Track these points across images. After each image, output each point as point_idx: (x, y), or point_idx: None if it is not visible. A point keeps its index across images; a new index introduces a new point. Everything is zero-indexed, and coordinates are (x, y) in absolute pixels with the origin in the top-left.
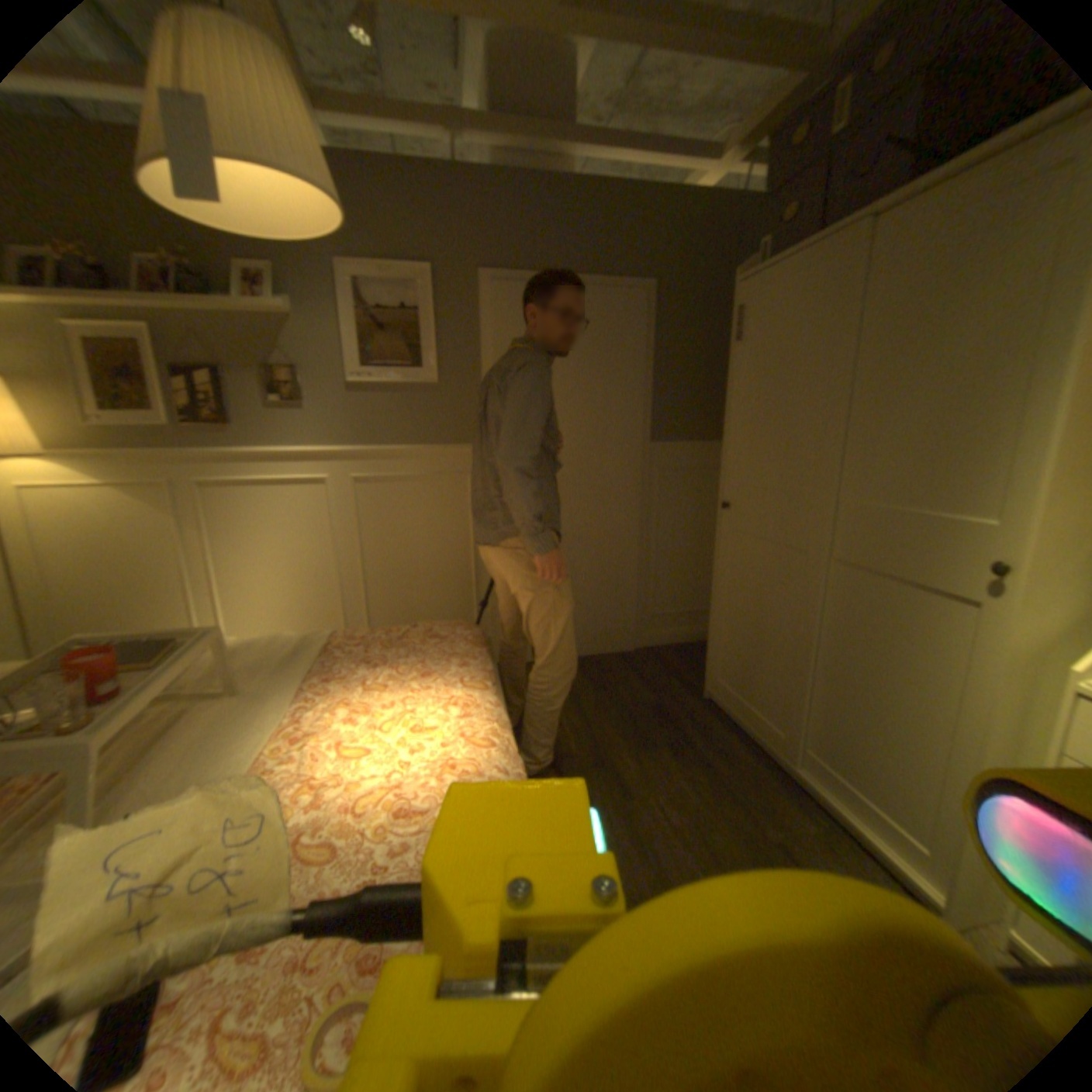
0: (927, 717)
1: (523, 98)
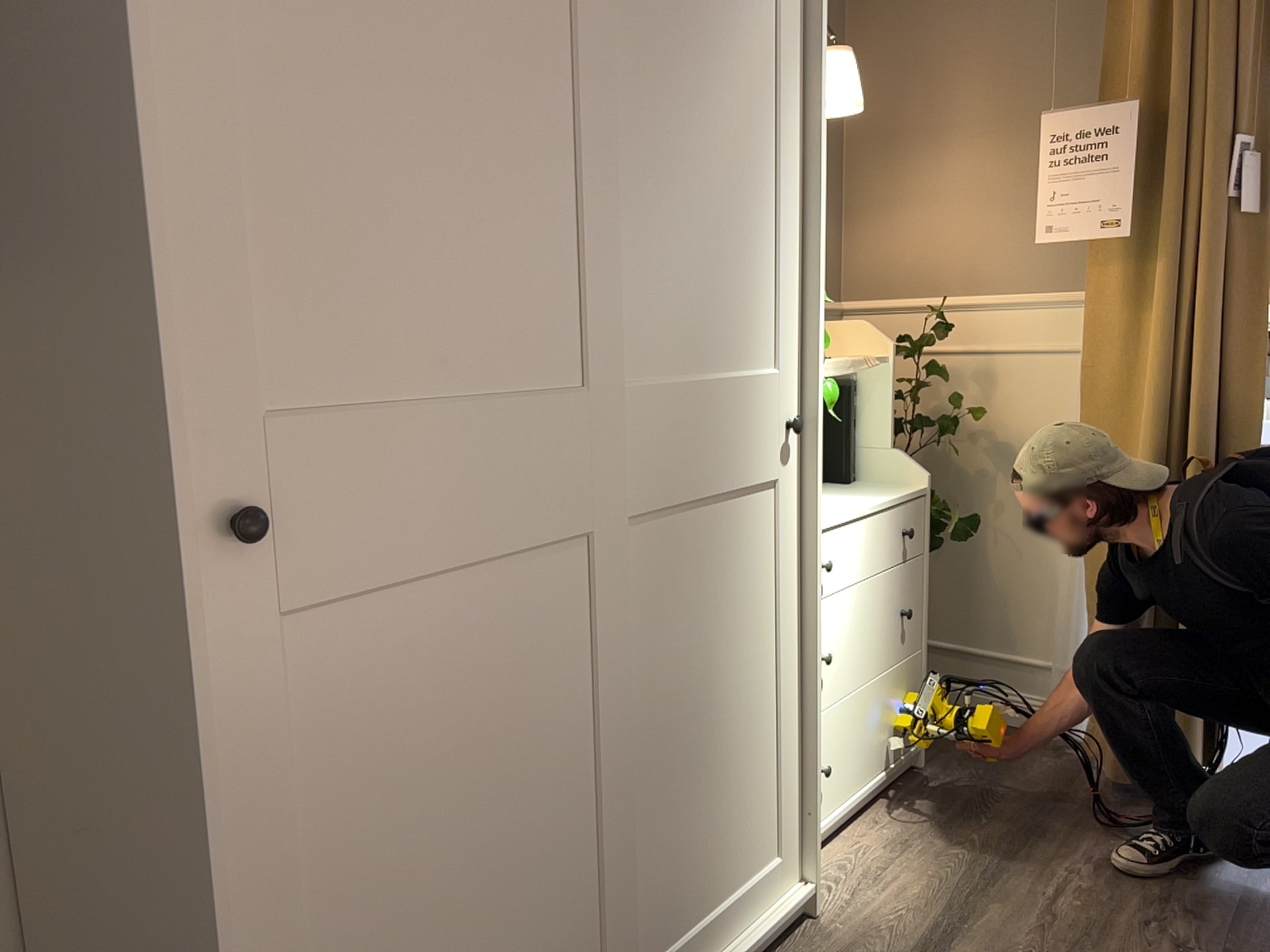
0: (756, 678)
1: None
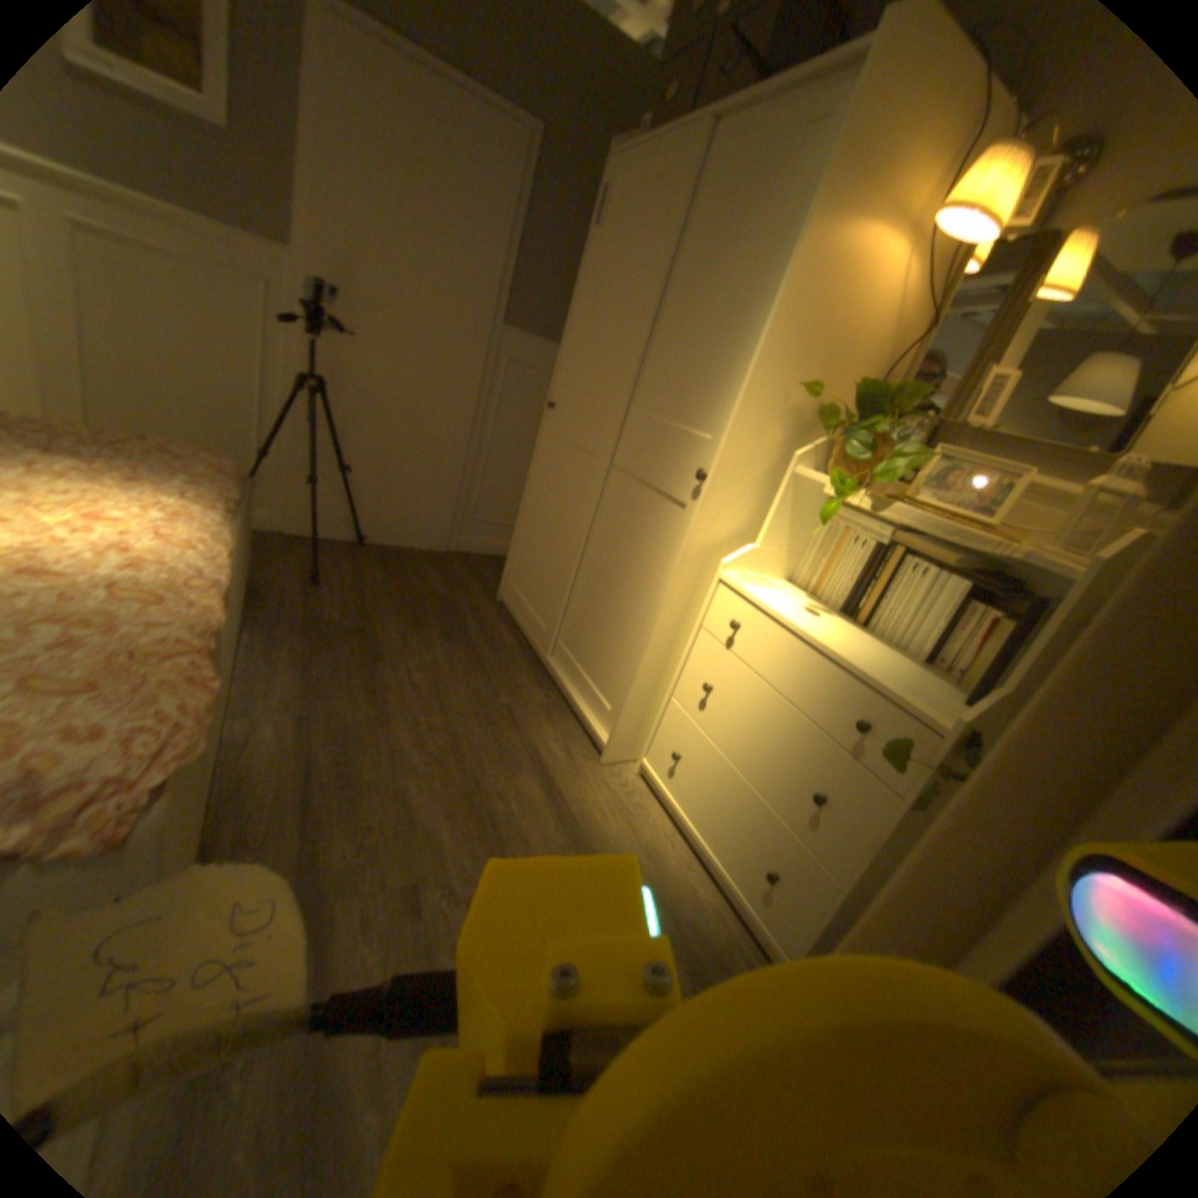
0: (636, 599)
1: None
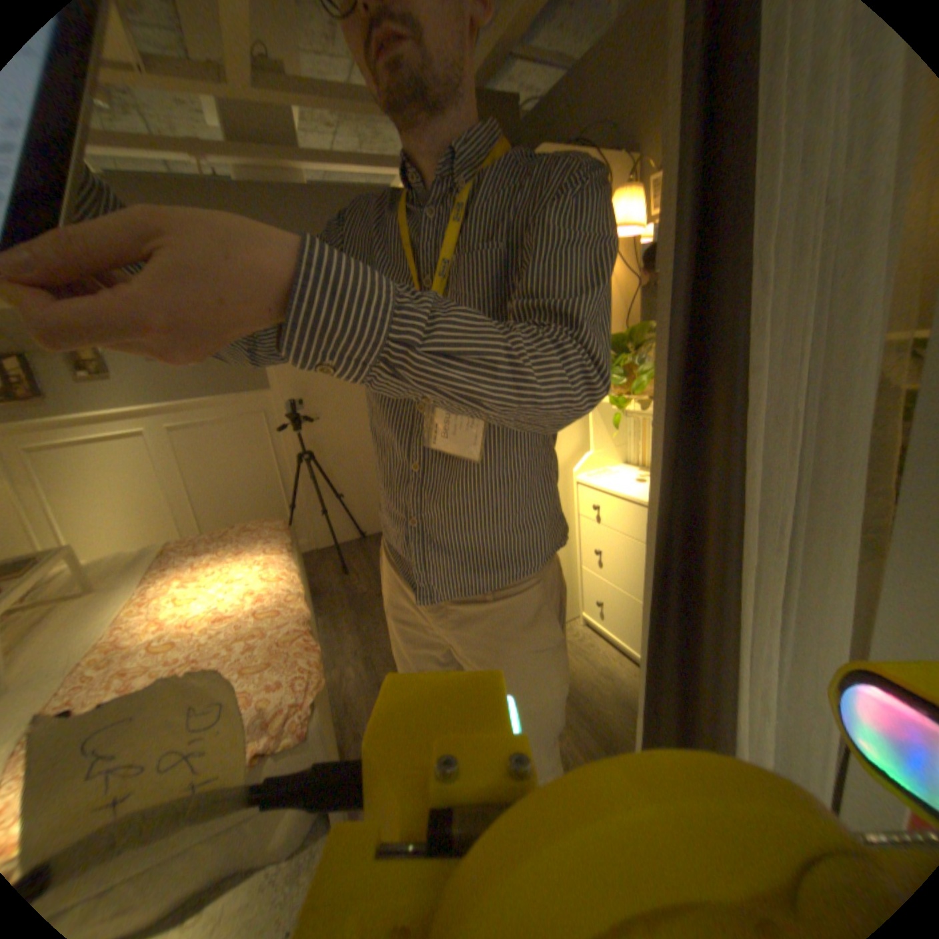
0: None
1: (251, 128)
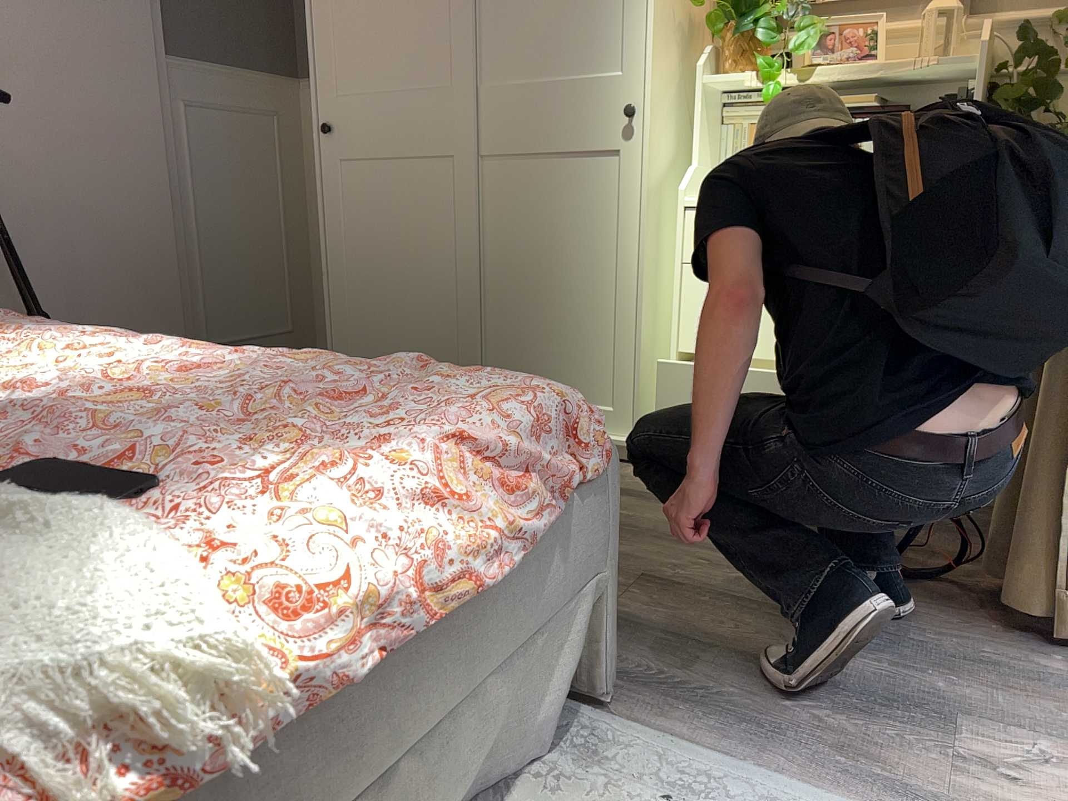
0: (593, 279)
1: None
